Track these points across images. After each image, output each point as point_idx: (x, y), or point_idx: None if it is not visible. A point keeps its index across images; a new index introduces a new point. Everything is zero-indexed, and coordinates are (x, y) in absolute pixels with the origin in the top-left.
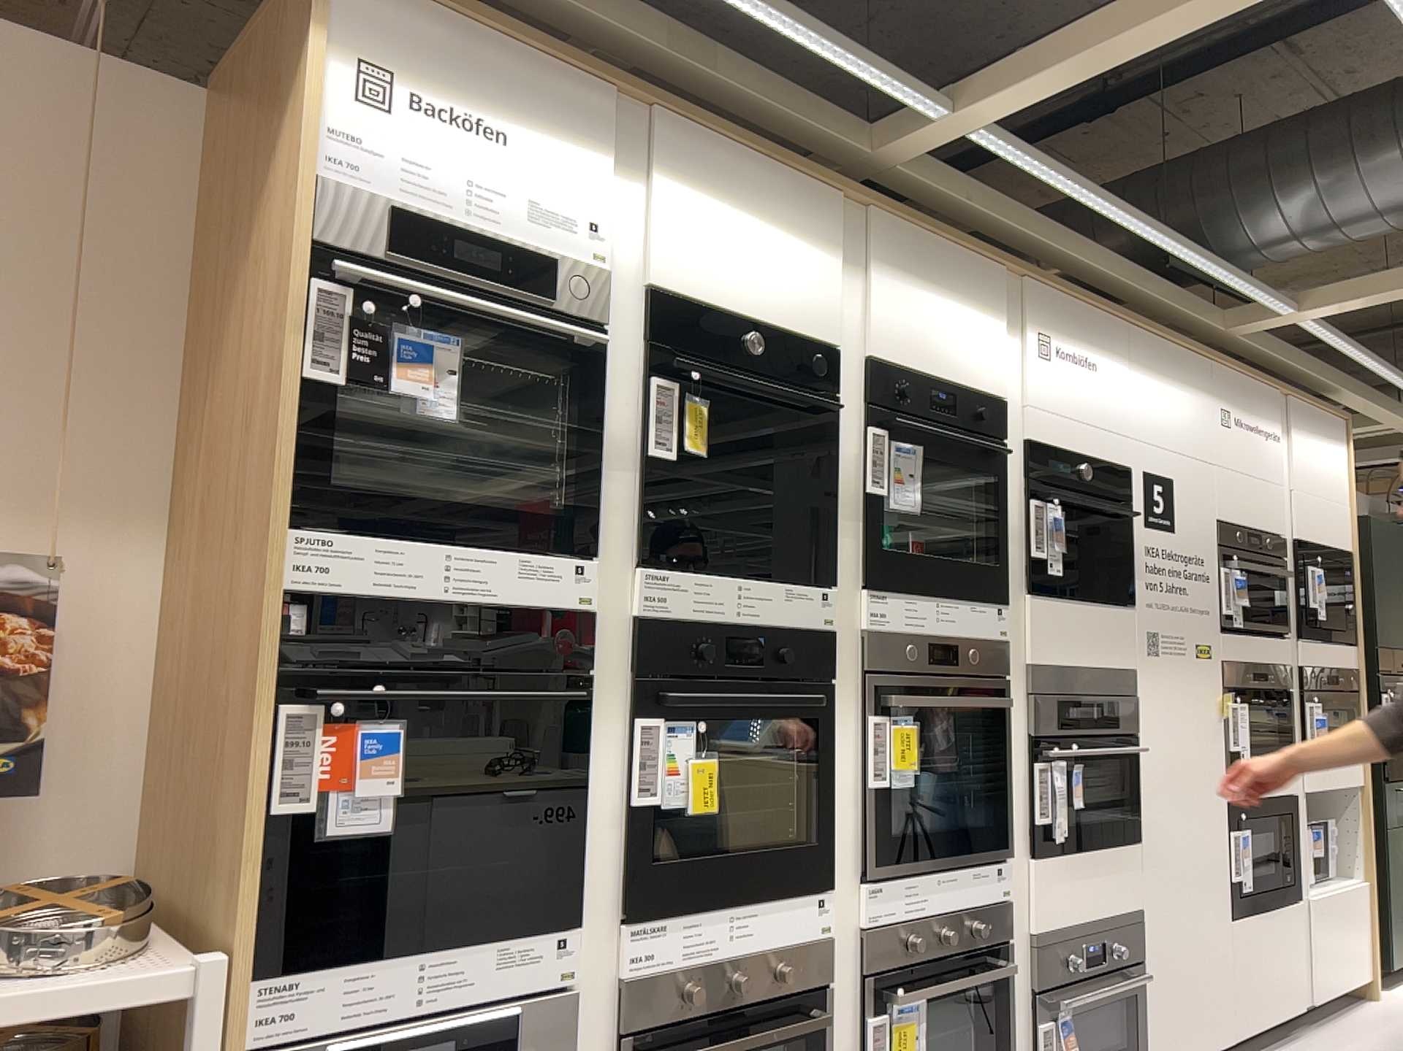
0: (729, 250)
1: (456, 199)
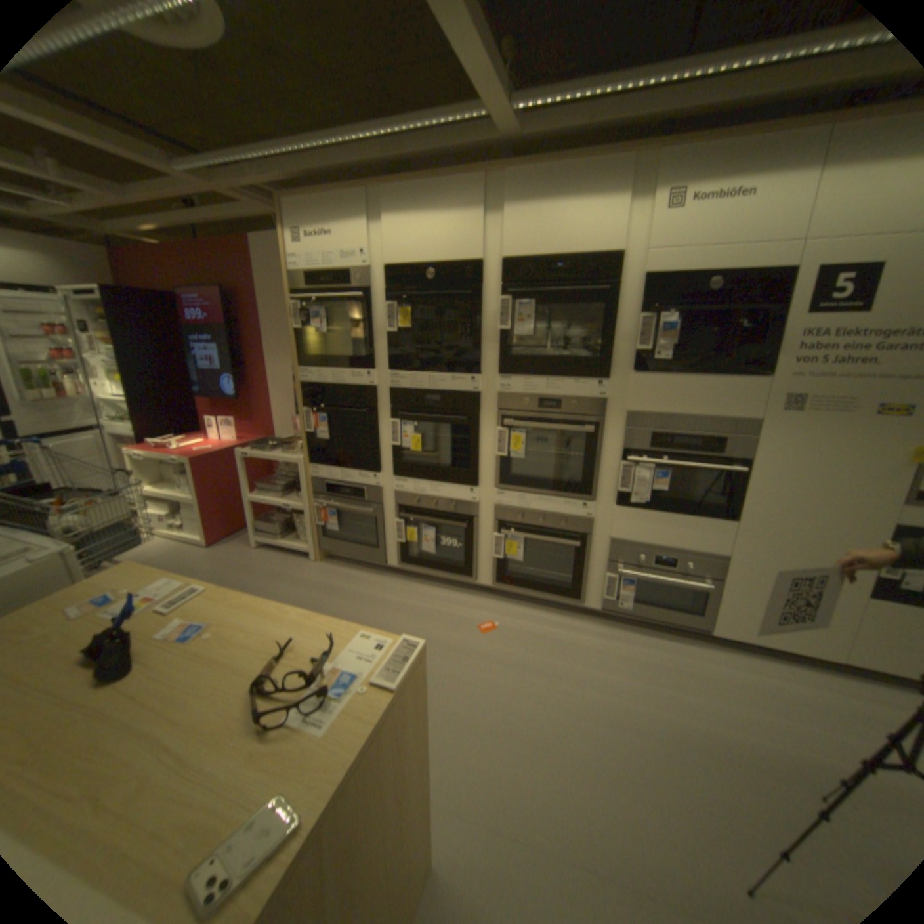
0: (417, 233)
1: (315, 260)
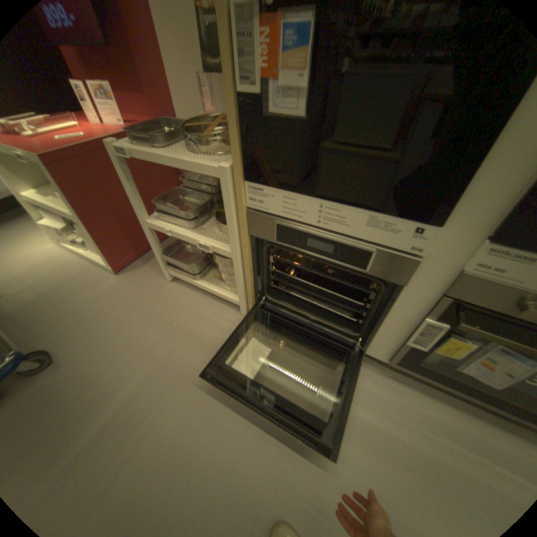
0: None
1: None
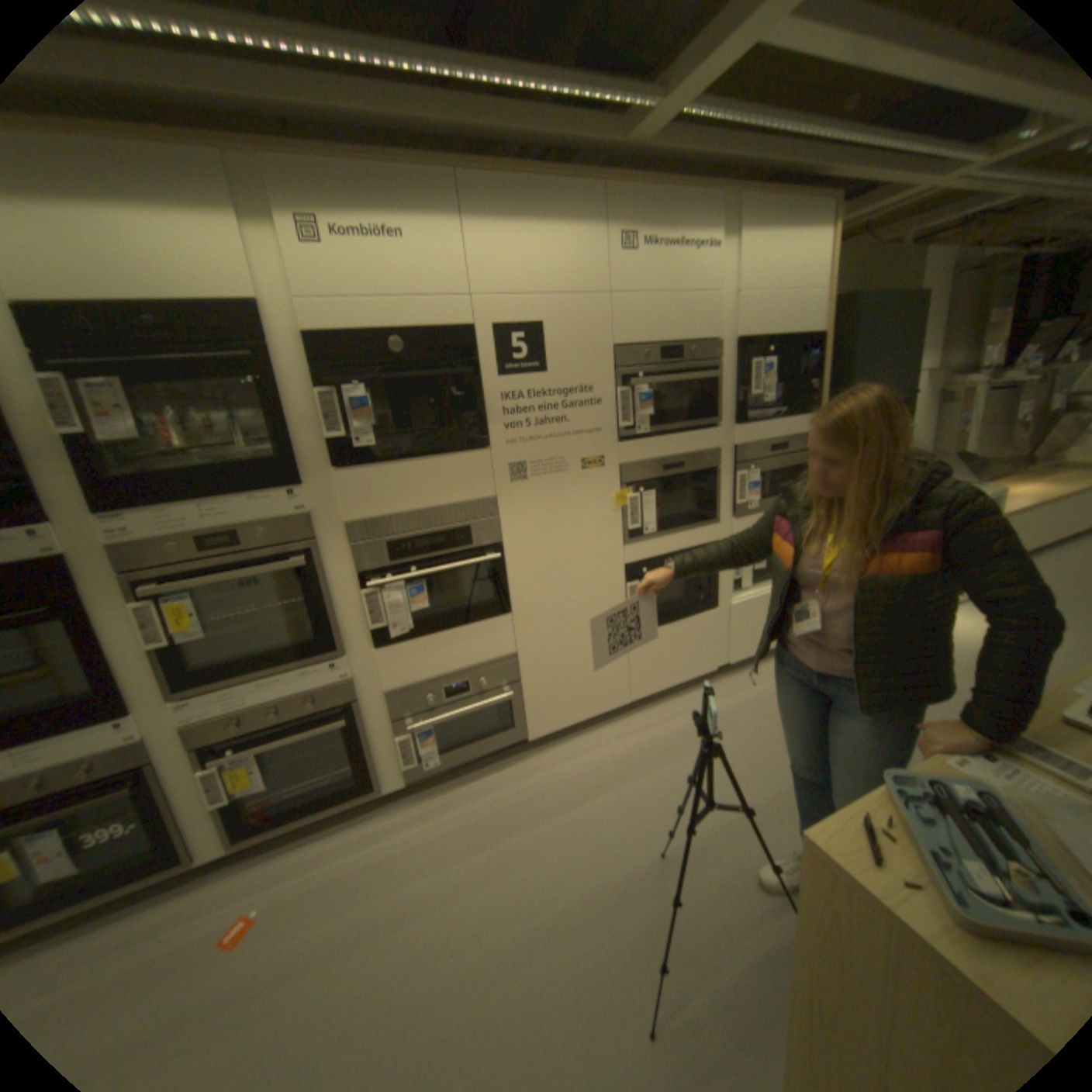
0: None
1: None
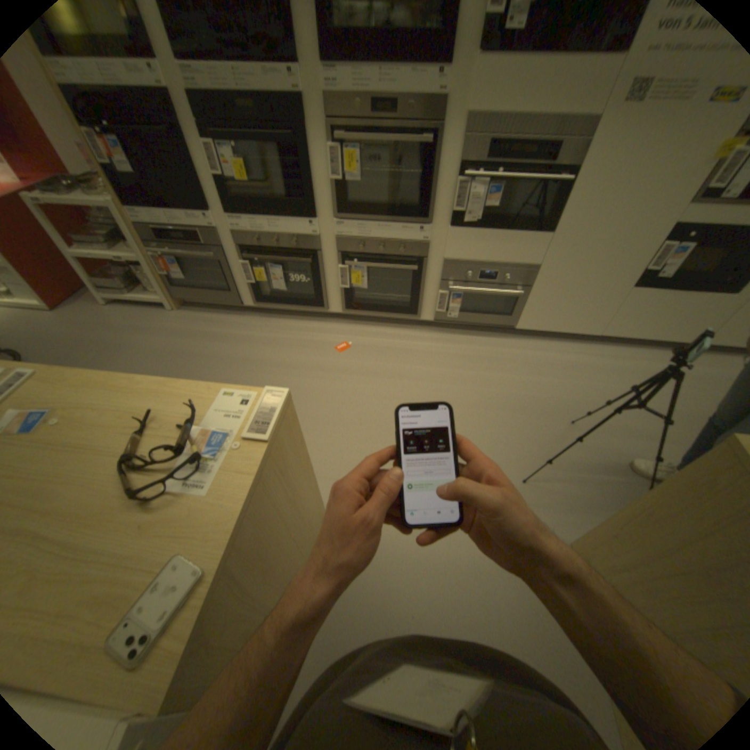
0: None
1: None
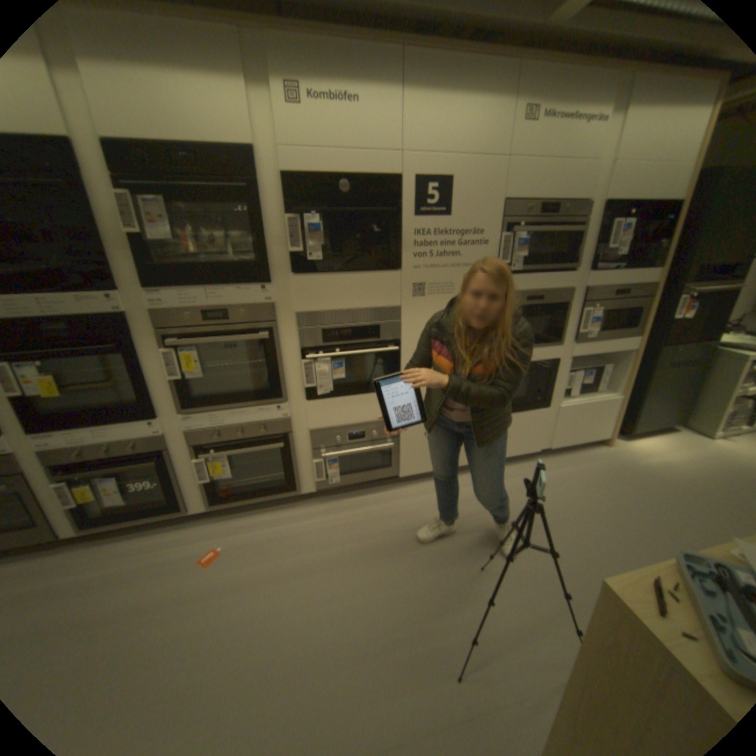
0: None
1: None
